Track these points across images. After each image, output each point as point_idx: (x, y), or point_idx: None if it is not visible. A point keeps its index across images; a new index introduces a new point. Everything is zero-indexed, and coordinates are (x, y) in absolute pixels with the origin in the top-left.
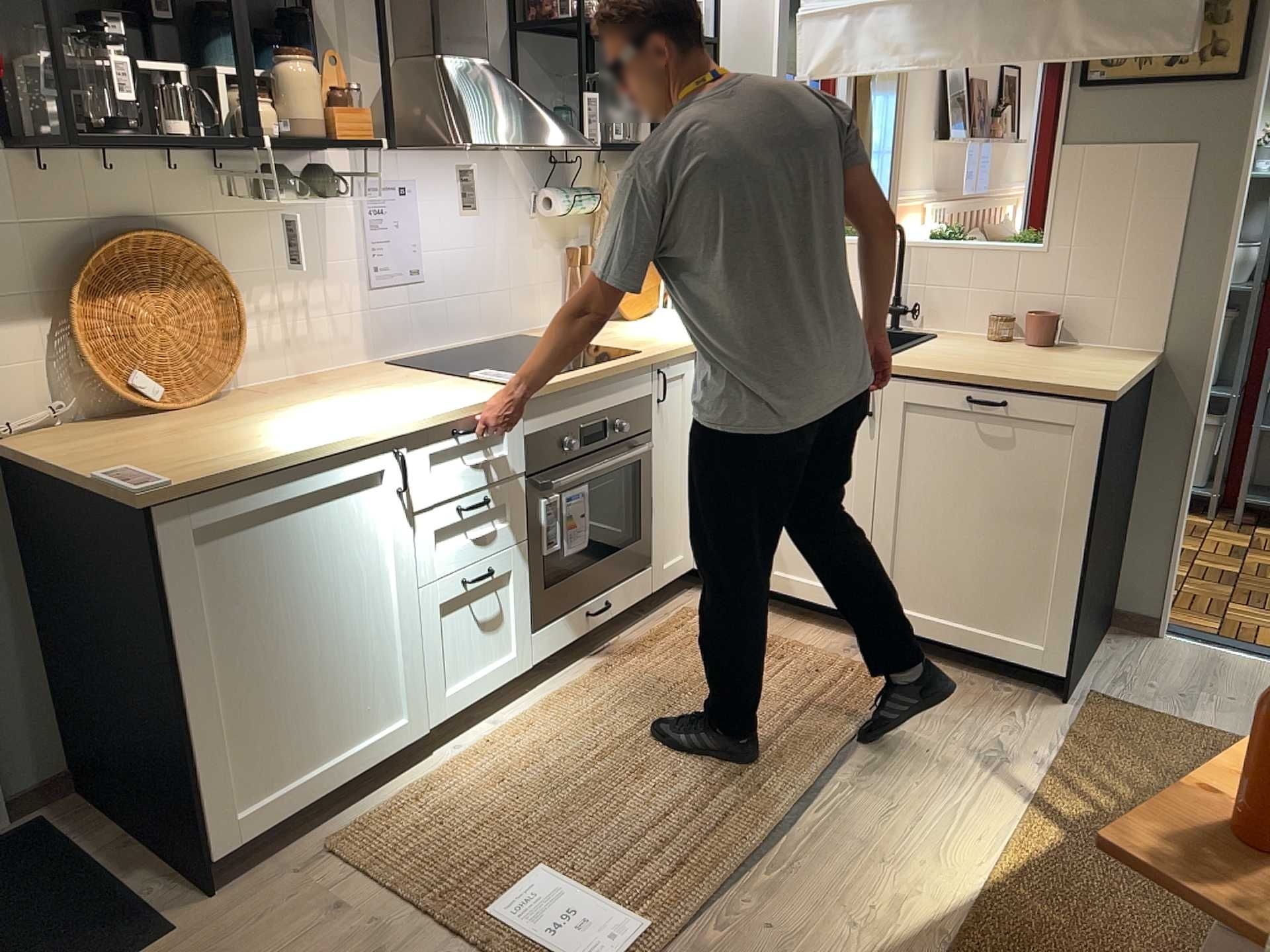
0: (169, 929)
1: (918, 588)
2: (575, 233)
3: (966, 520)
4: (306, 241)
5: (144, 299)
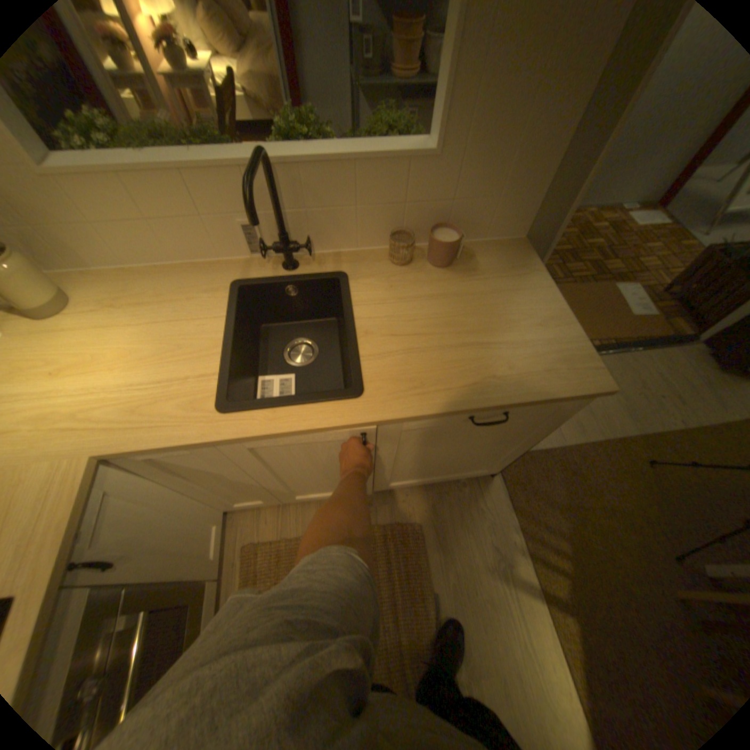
0: None
1: (405, 478)
2: None
3: (445, 455)
4: None
5: None
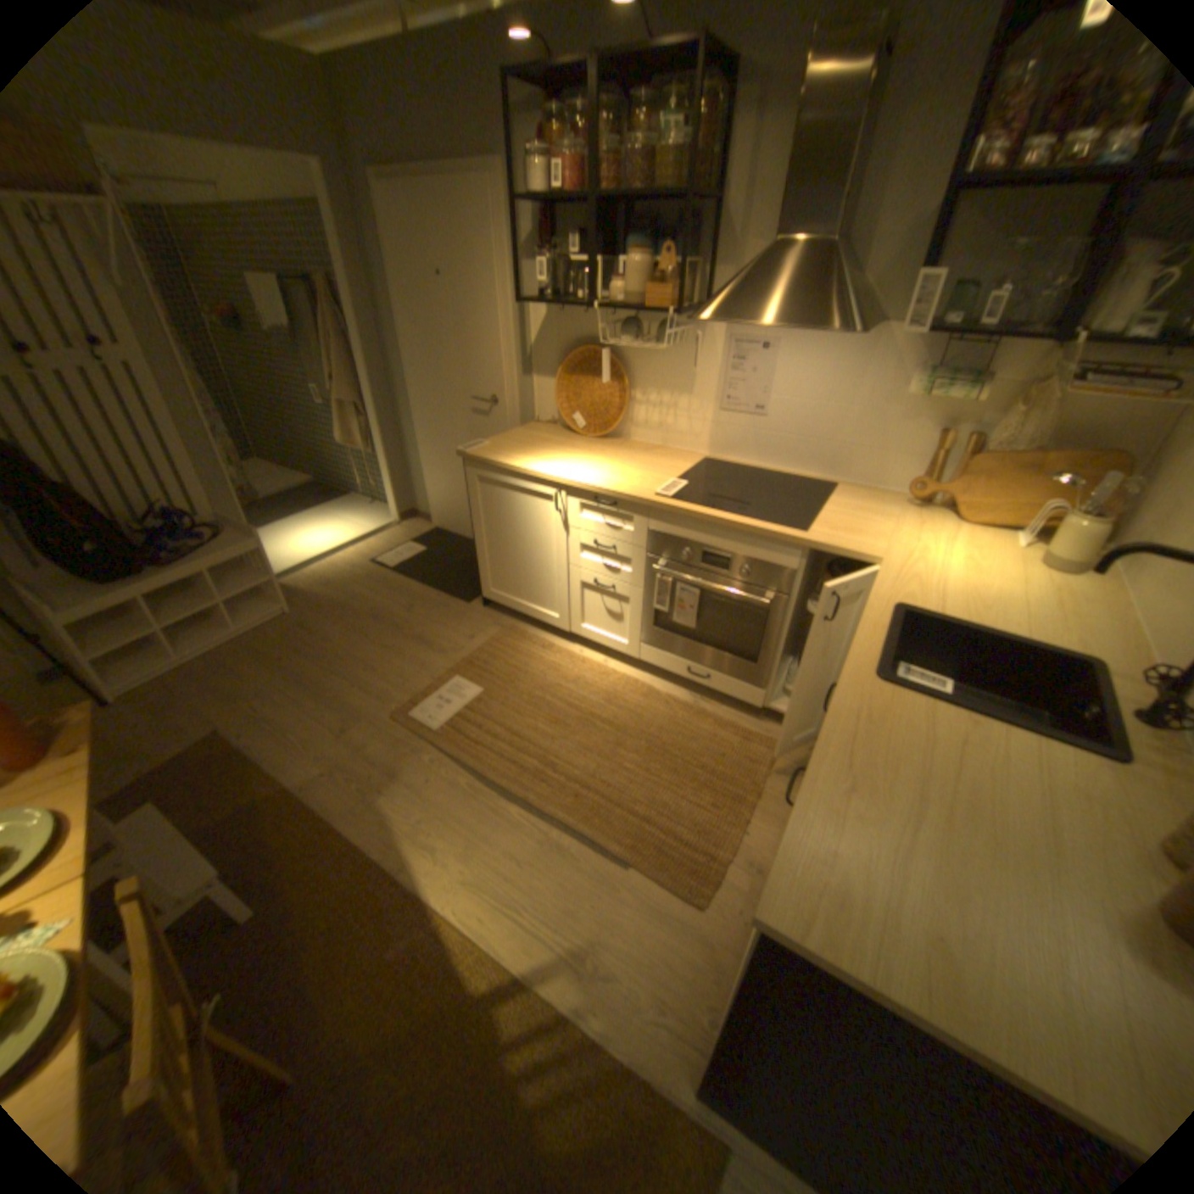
0: (469, 602)
1: None
2: (975, 418)
3: None
4: (682, 367)
5: (588, 379)
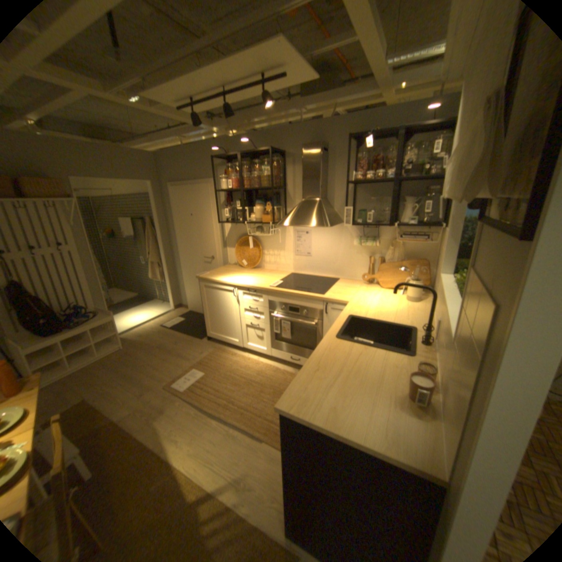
0: (201, 339)
1: None
2: (379, 252)
3: None
4: (280, 241)
5: (246, 247)
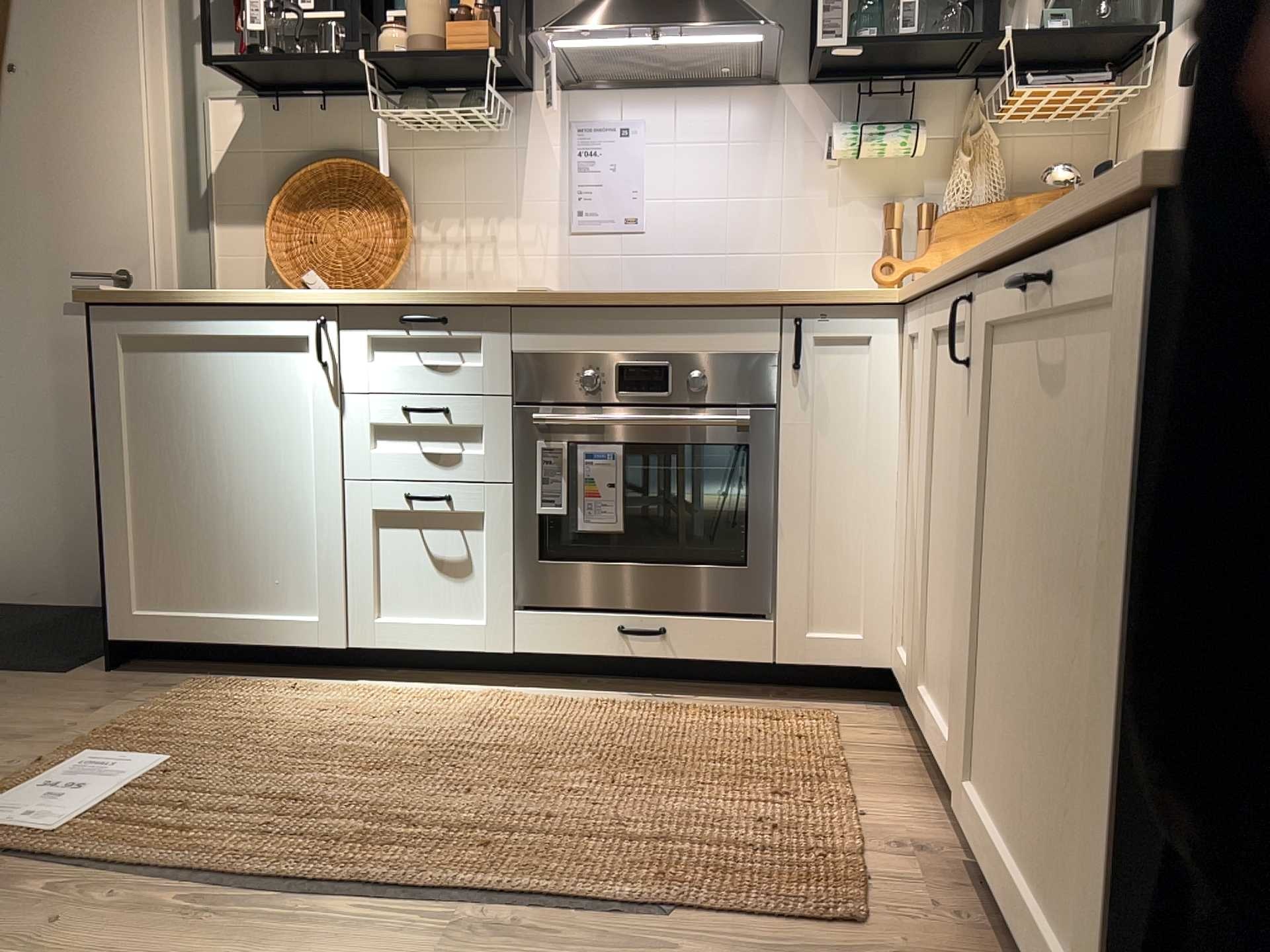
0: (64, 672)
1: (1001, 756)
2: (913, 191)
3: (1038, 598)
4: (498, 178)
5: (329, 214)
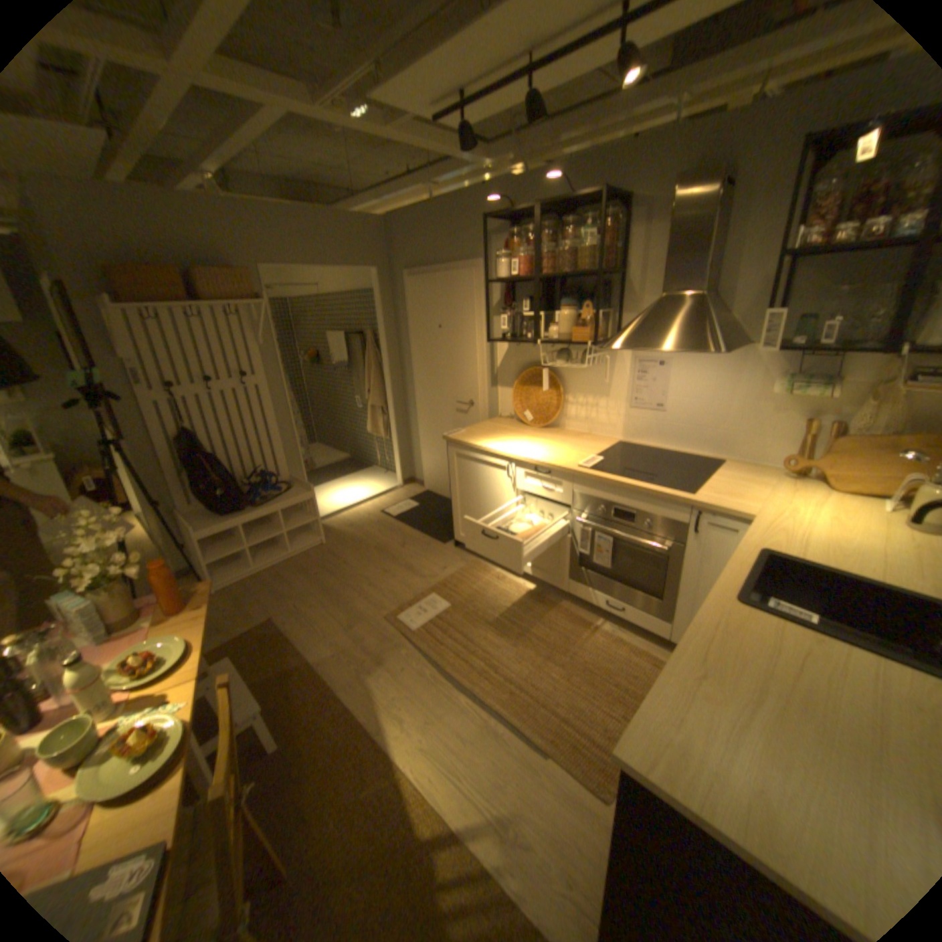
0: (445, 542)
1: None
2: (835, 411)
3: None
4: (601, 379)
5: (535, 388)
